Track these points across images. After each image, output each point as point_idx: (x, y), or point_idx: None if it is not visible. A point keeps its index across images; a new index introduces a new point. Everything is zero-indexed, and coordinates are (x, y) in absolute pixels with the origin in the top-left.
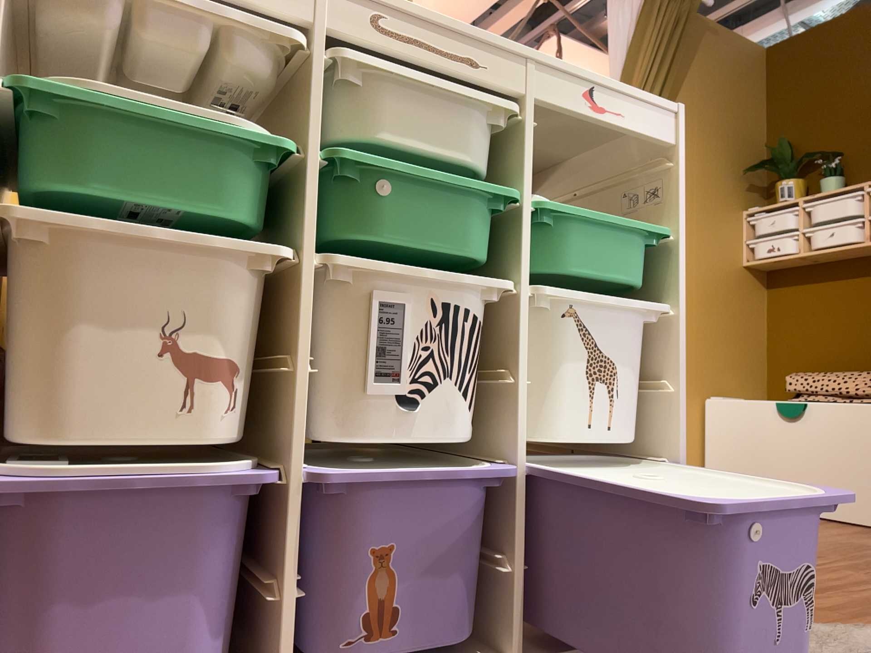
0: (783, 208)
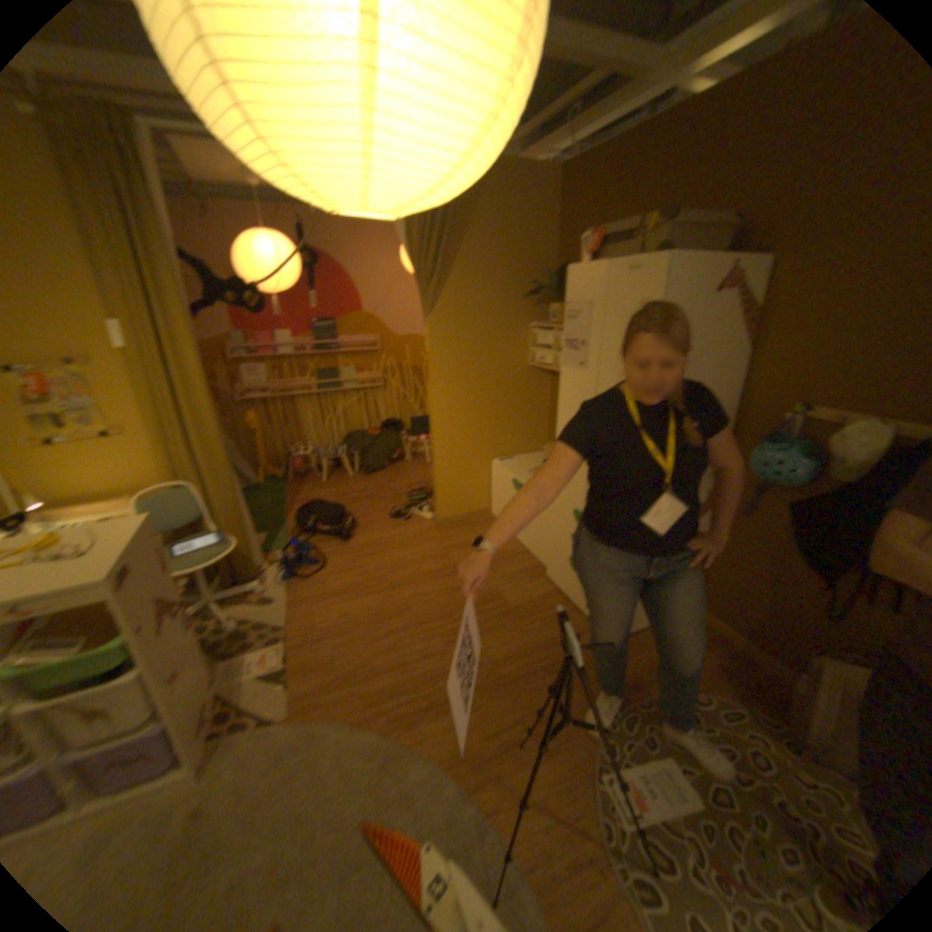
0: (553, 328)
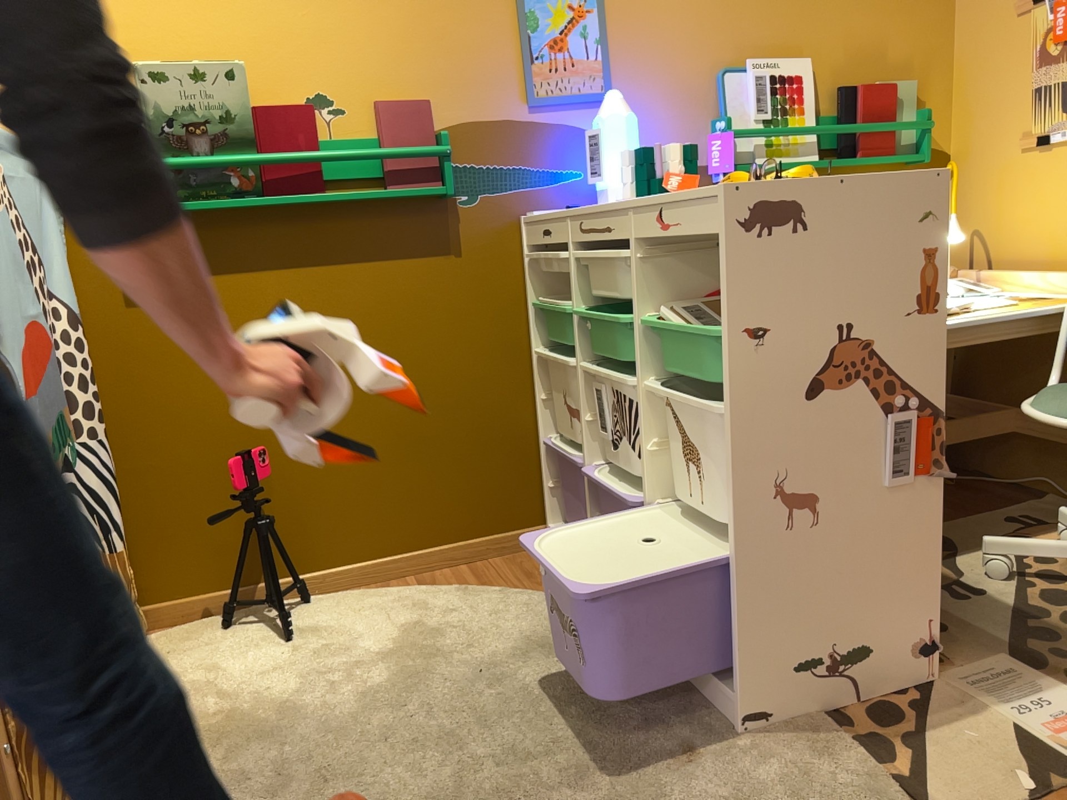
0: None
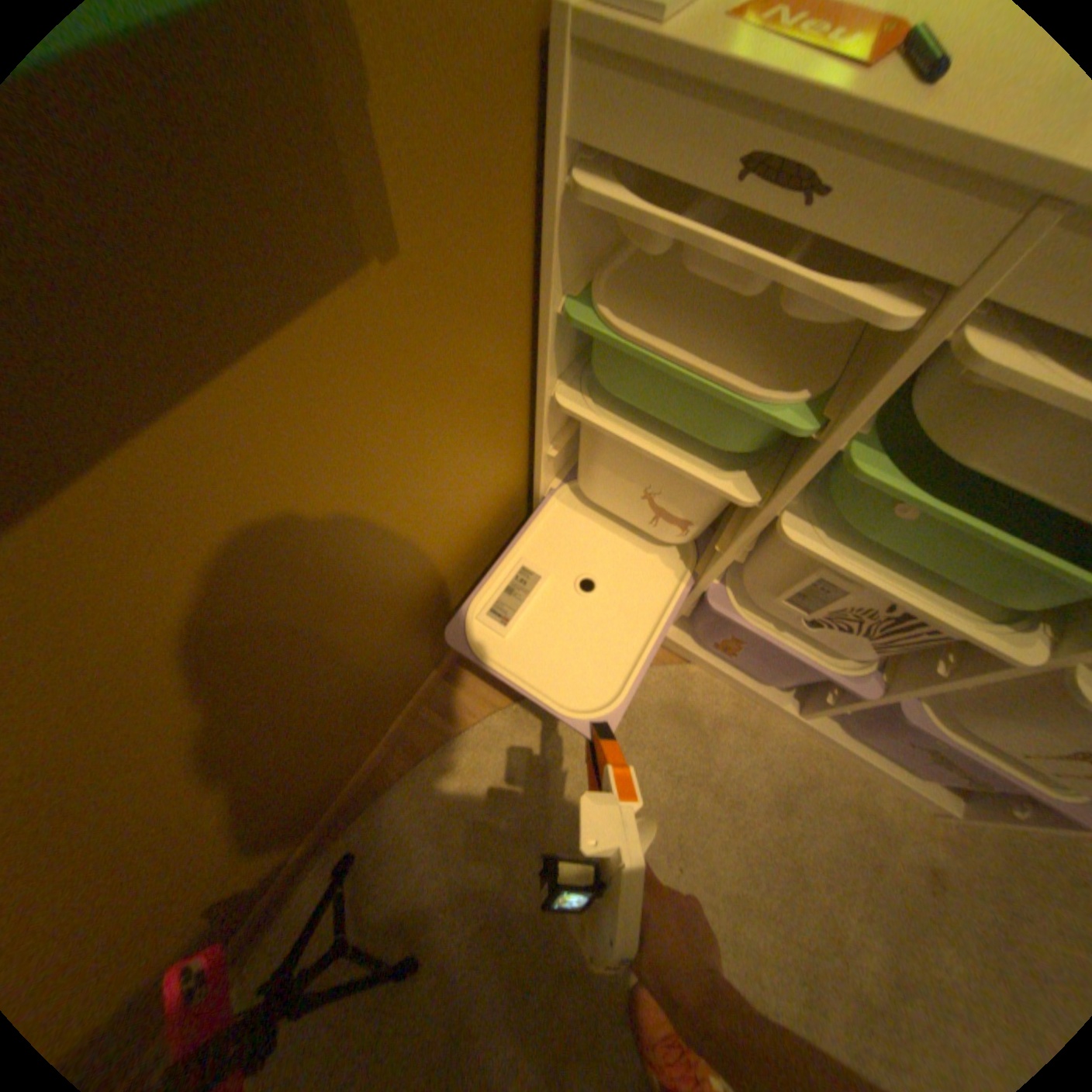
0: None
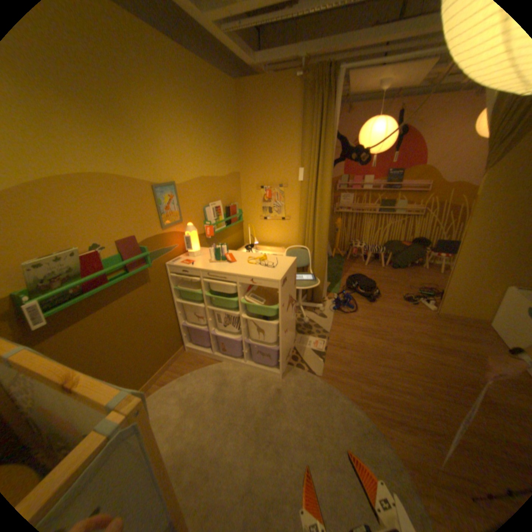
0: None
